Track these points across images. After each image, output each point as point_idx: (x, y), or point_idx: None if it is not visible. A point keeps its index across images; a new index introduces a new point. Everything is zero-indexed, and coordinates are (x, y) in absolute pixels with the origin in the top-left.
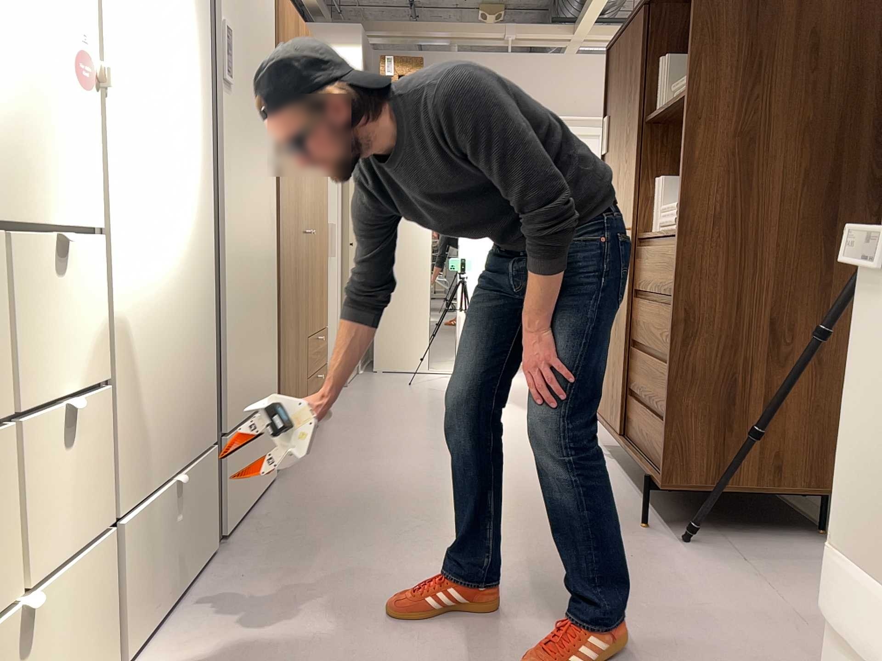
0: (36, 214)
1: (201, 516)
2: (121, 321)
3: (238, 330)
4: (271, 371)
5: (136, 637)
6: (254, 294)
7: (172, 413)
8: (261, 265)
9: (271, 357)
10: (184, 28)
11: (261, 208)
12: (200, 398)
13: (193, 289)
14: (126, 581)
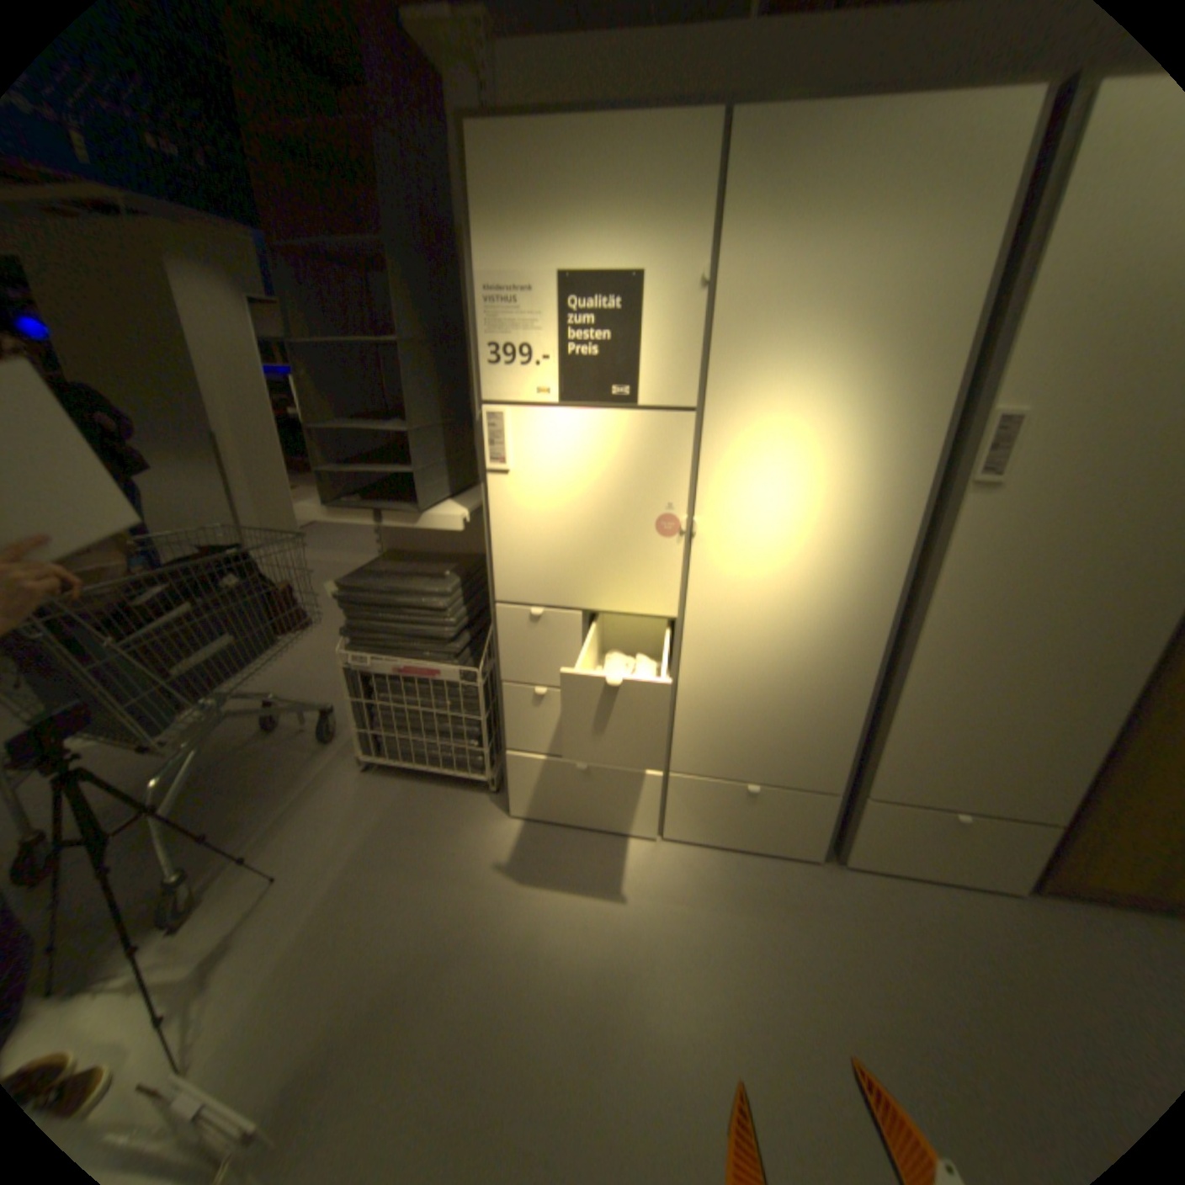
0: (618, 607)
1: (799, 829)
2: (698, 674)
3: (942, 730)
4: (1058, 798)
5: (682, 836)
6: (1017, 709)
7: (763, 747)
8: (1065, 684)
9: (1064, 786)
10: (869, 451)
11: (1095, 619)
12: (820, 754)
13: (828, 674)
14: (675, 804)
